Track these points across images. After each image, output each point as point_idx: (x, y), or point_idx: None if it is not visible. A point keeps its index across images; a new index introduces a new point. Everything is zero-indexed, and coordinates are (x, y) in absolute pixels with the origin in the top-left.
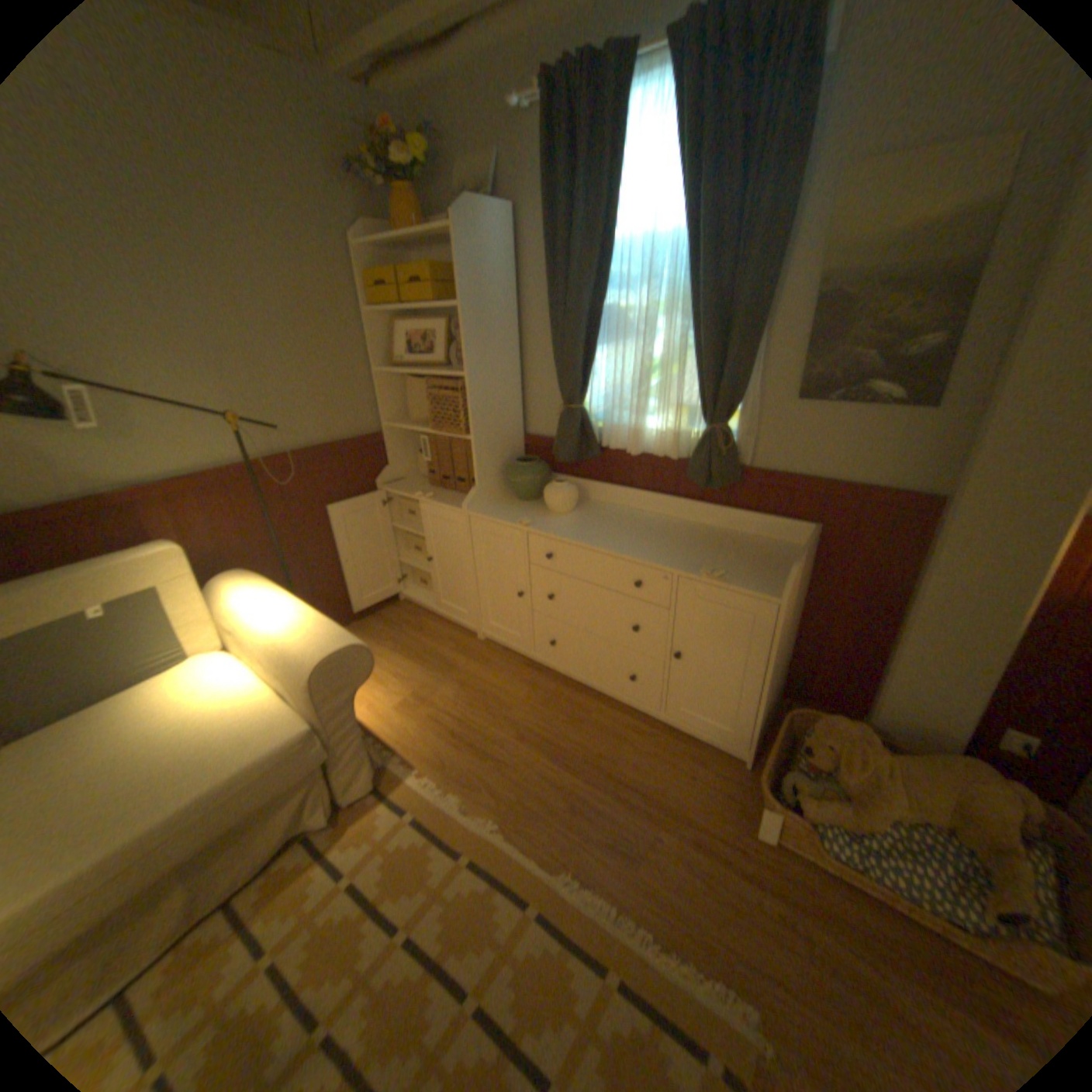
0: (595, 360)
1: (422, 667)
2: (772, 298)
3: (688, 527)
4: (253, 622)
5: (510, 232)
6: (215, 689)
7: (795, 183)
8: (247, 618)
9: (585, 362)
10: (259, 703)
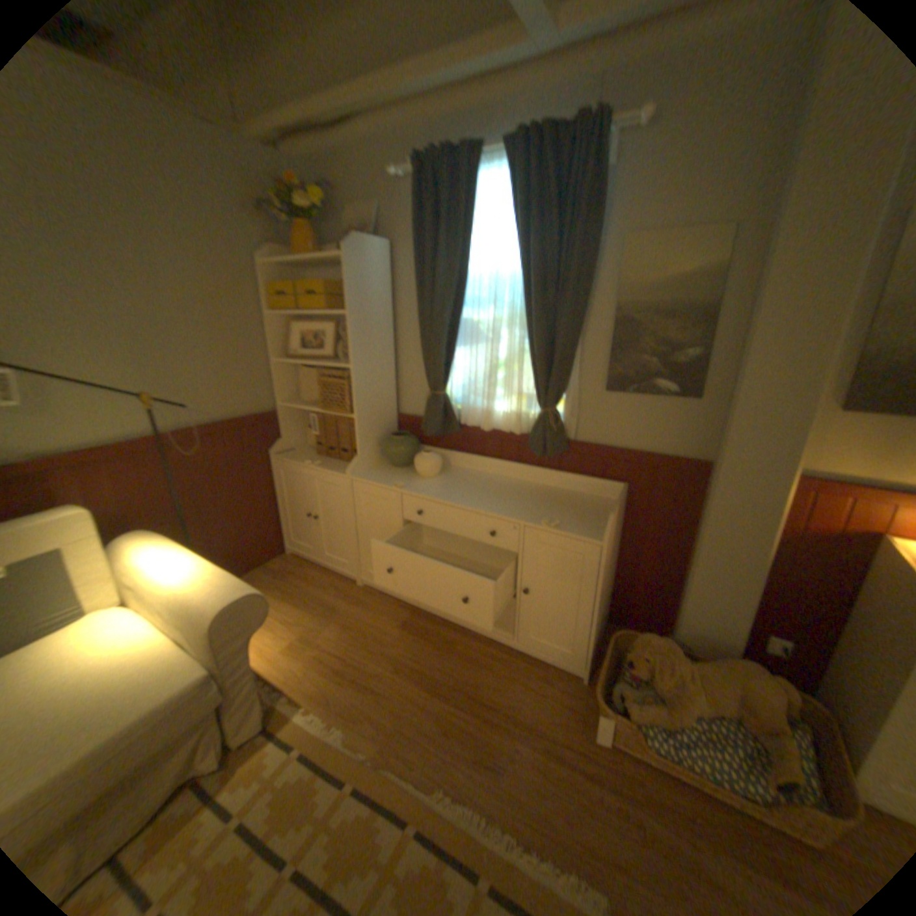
0: (454, 358)
1: (306, 613)
2: (583, 319)
3: (529, 487)
4: (155, 578)
5: (387, 260)
6: (113, 642)
7: (595, 243)
8: (149, 574)
9: (447, 359)
10: (157, 653)
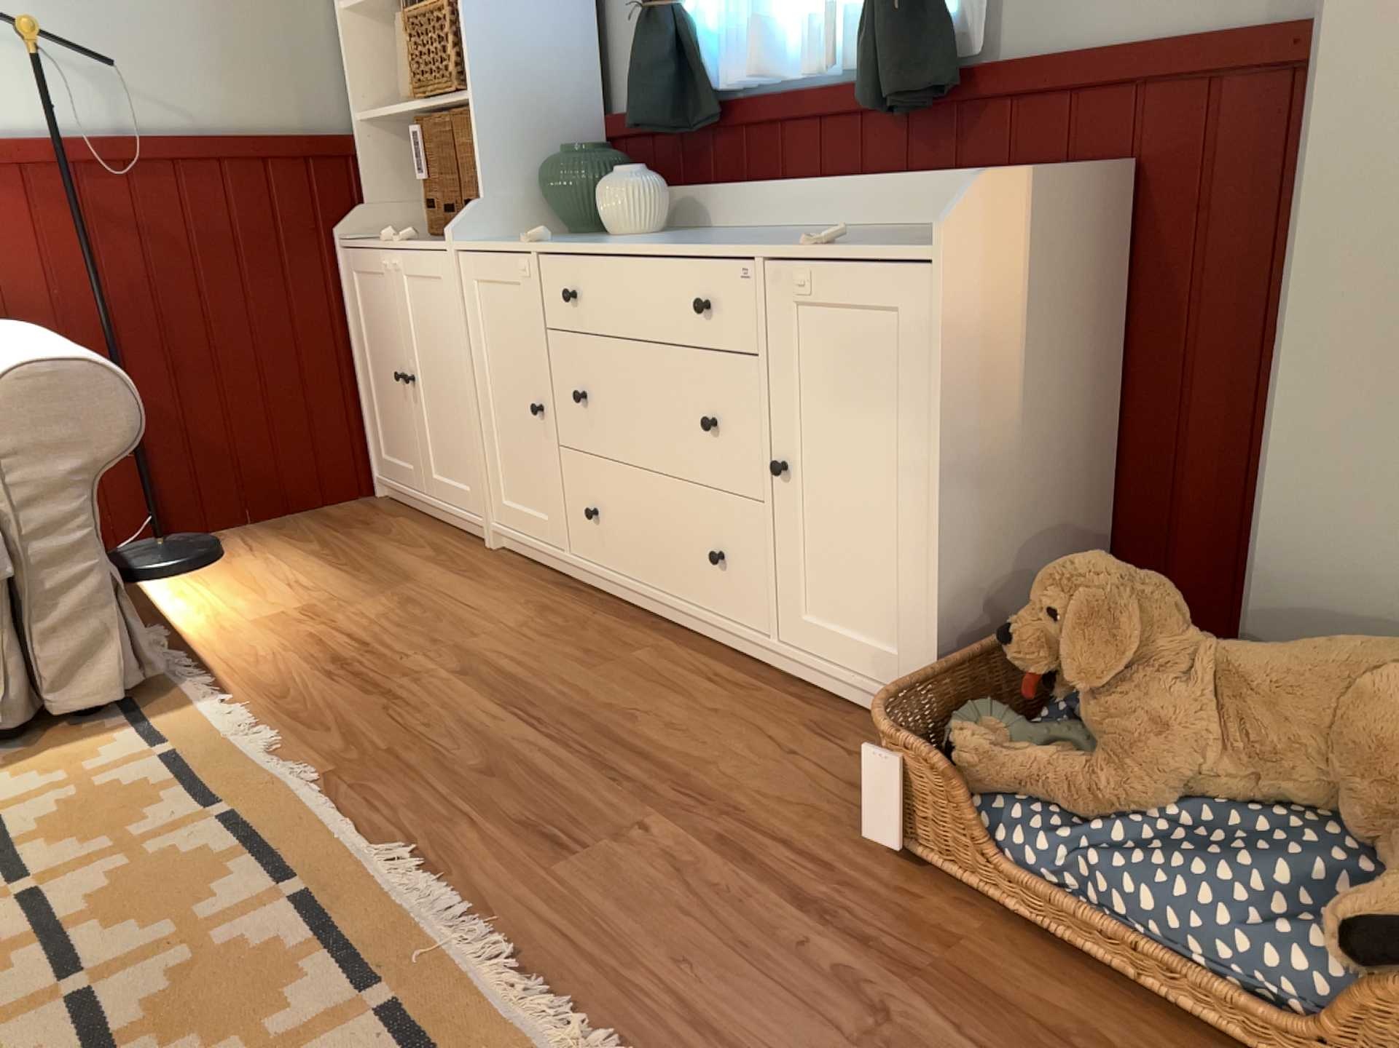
0: None
1: (351, 576)
2: None
3: (868, 229)
4: None
5: None
6: None
7: None
8: None
9: None
10: None
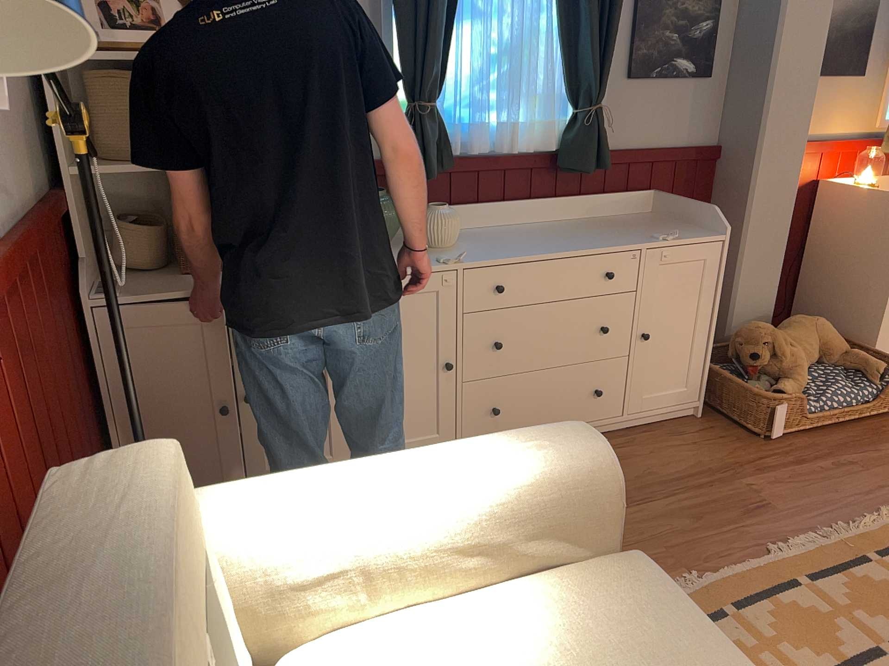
0: (450, 43)
1: None
2: None
3: (562, 223)
4: (403, 500)
5: None
6: (444, 650)
7: None
8: (375, 507)
9: (444, 45)
10: (538, 593)
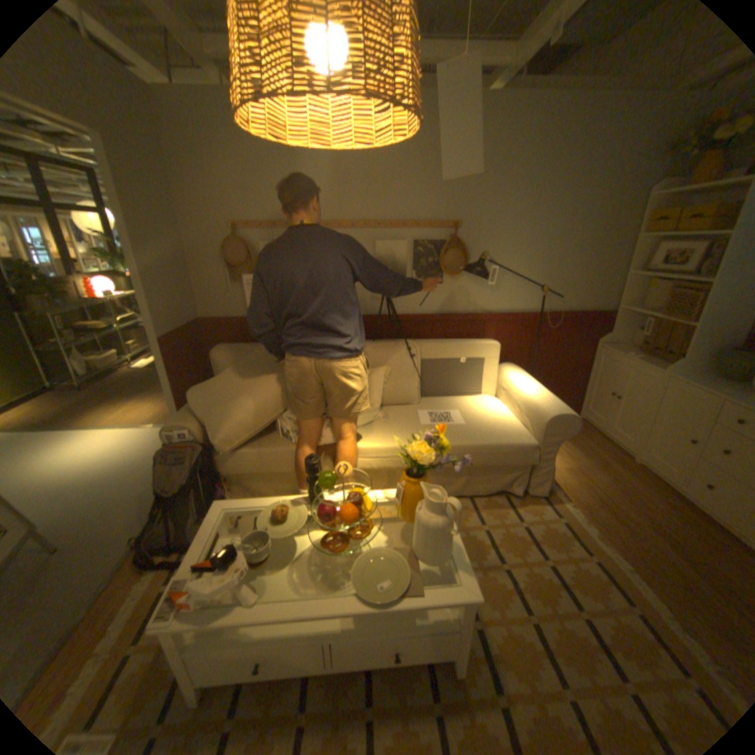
0: None
1: (588, 458)
2: None
3: None
4: (522, 388)
5: None
6: (495, 410)
7: None
8: (519, 385)
9: None
10: (515, 424)
